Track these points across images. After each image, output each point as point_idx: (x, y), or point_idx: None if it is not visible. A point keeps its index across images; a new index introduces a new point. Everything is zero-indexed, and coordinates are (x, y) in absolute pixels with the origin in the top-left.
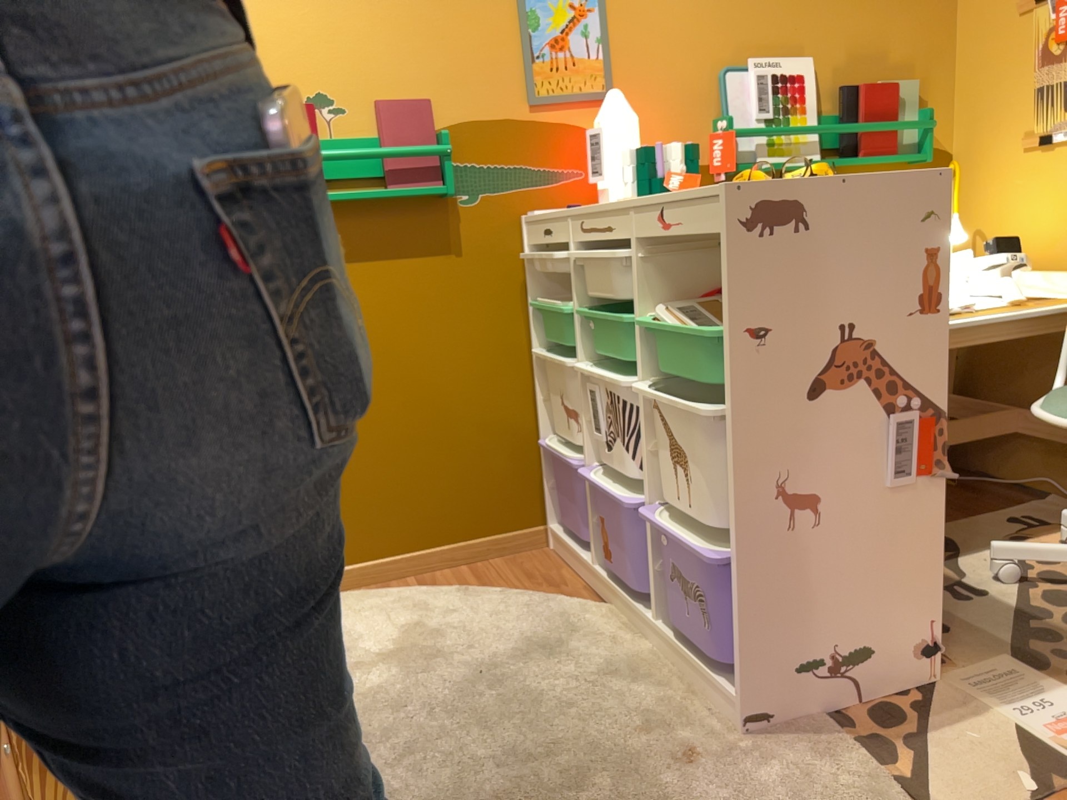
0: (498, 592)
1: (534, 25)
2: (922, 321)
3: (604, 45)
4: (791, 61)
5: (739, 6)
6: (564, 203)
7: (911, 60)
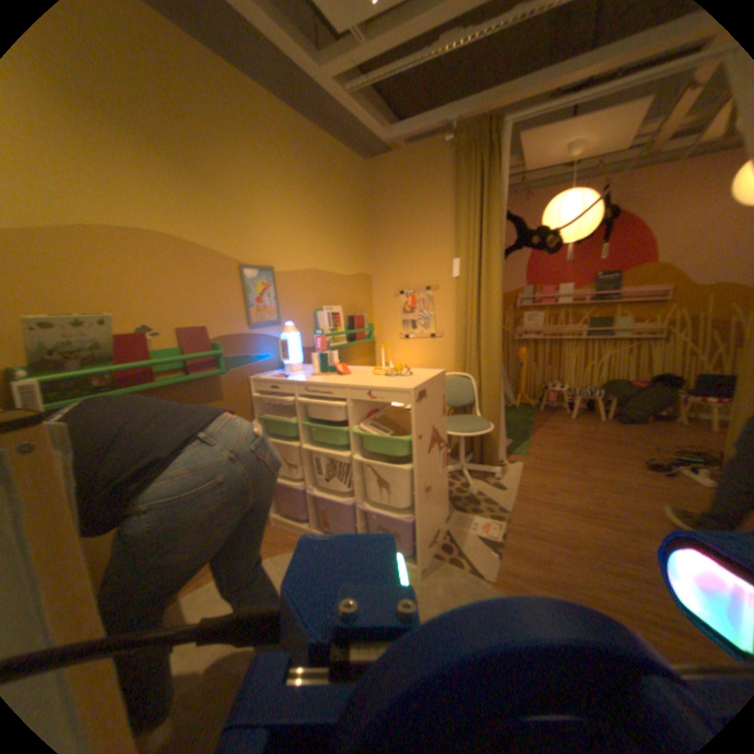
0: (271, 560)
1: (250, 291)
2: (444, 417)
3: (277, 300)
4: (335, 307)
5: (318, 286)
6: (265, 369)
7: (363, 306)
